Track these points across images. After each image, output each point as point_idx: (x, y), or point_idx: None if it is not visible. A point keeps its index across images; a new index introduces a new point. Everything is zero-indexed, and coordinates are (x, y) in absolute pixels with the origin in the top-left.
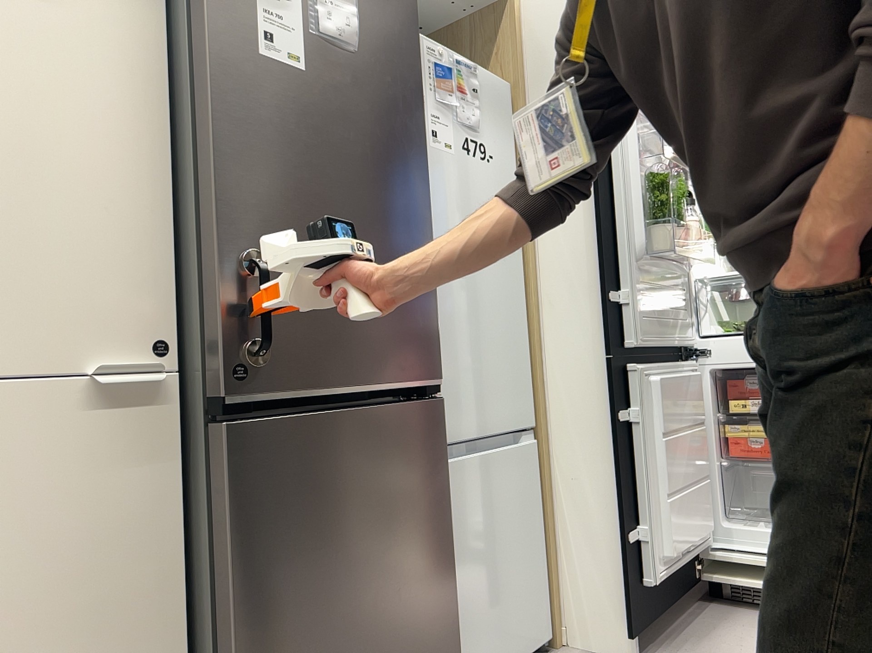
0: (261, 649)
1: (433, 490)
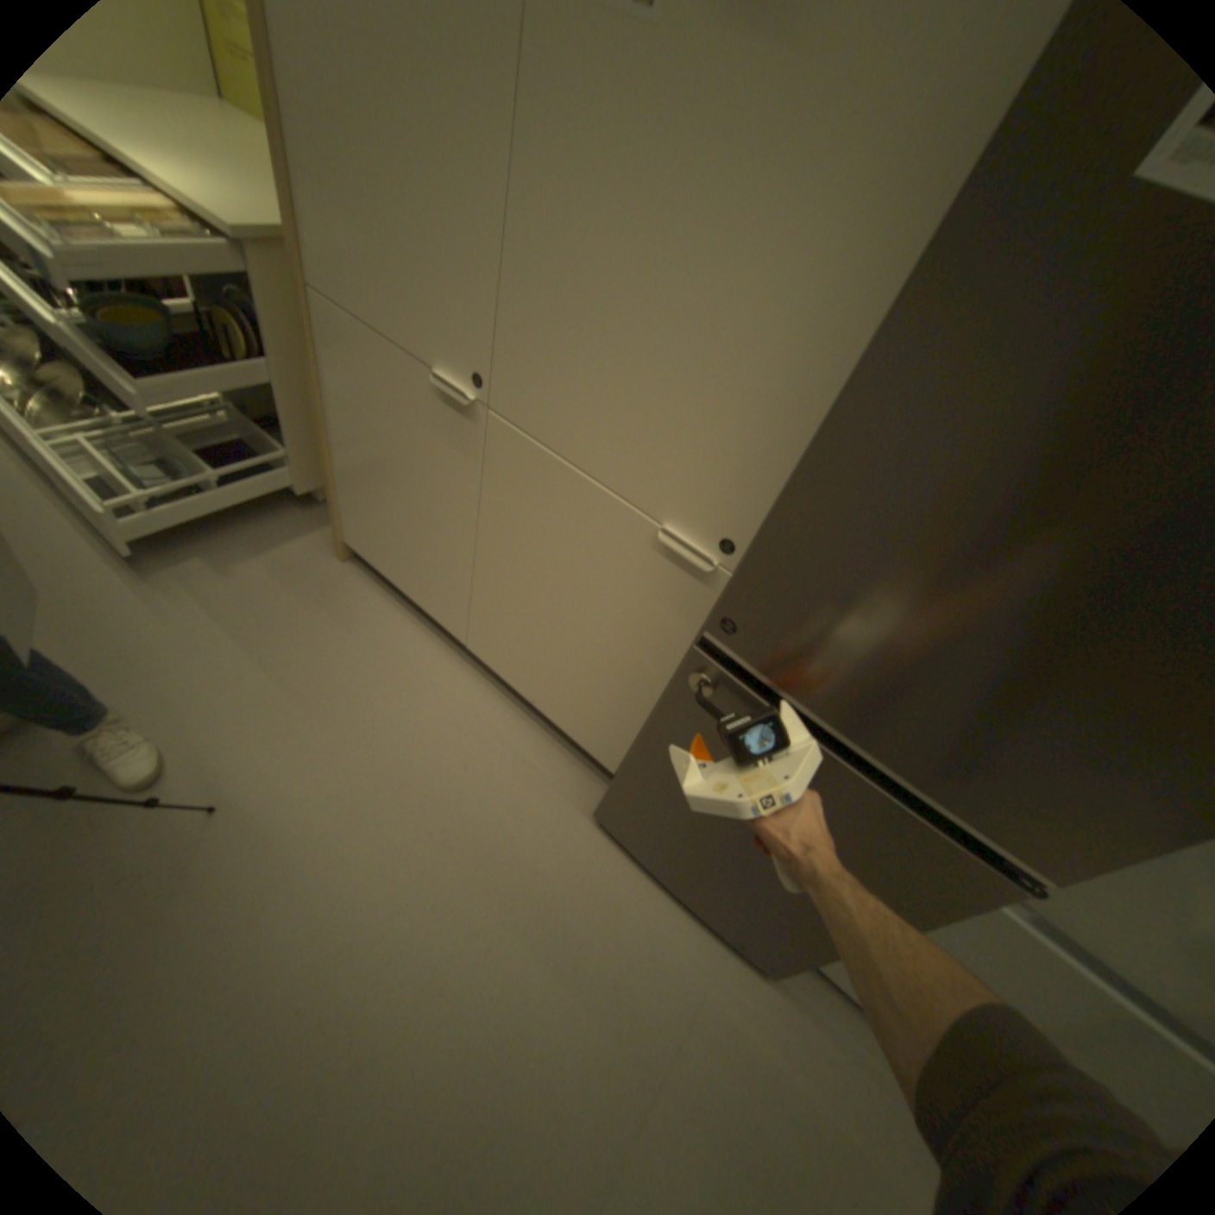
0: (653, 767)
1: (904, 904)
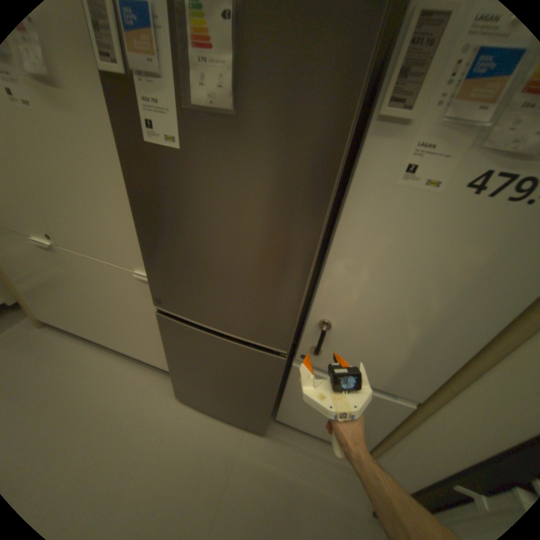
0: (177, 366)
1: (265, 380)
